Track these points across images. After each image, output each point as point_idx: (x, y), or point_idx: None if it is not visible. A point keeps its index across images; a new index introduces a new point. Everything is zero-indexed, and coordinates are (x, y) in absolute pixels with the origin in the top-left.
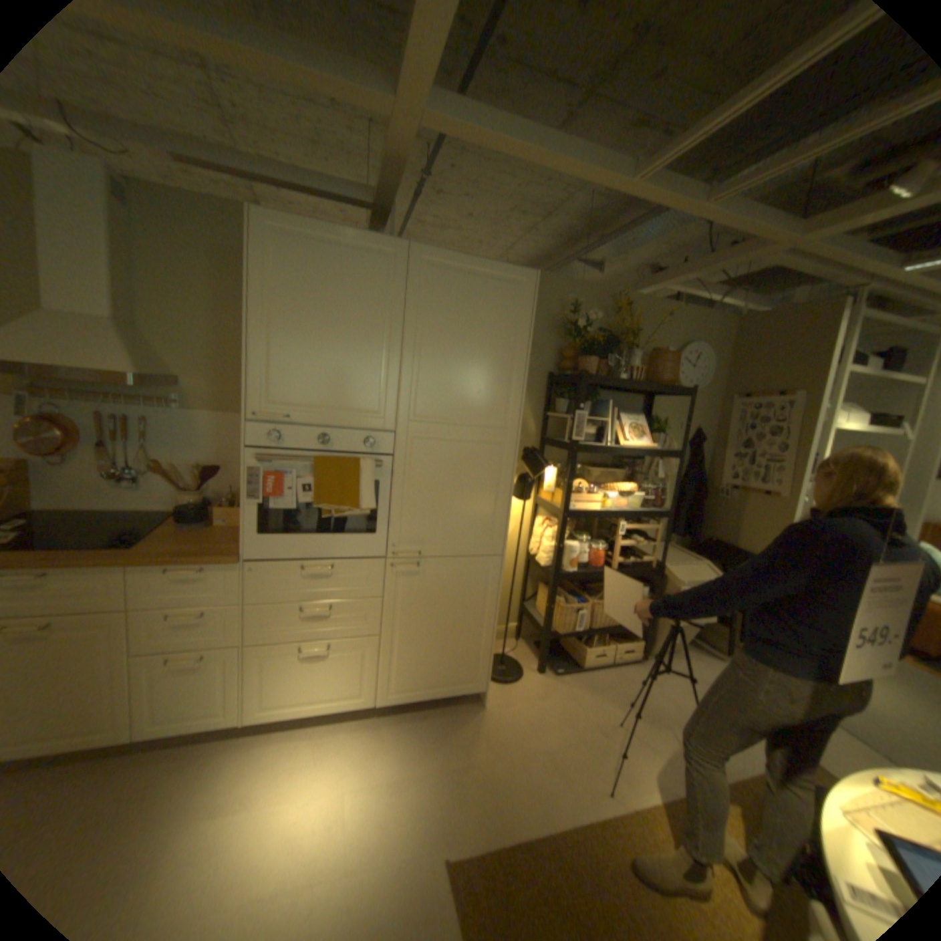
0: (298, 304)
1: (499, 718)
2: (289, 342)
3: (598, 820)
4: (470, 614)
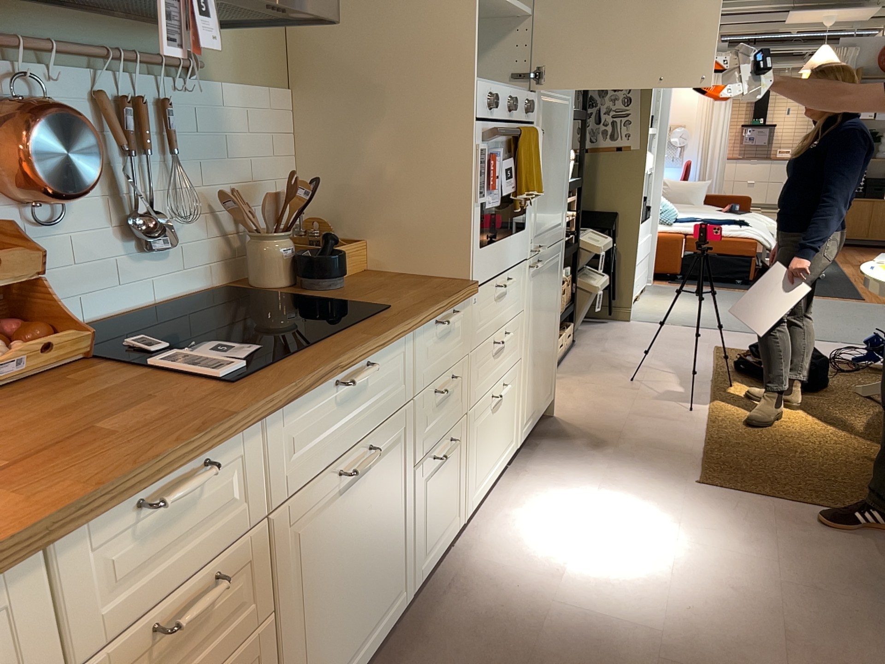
0: None
1: (572, 415)
2: None
3: (703, 421)
4: (553, 312)
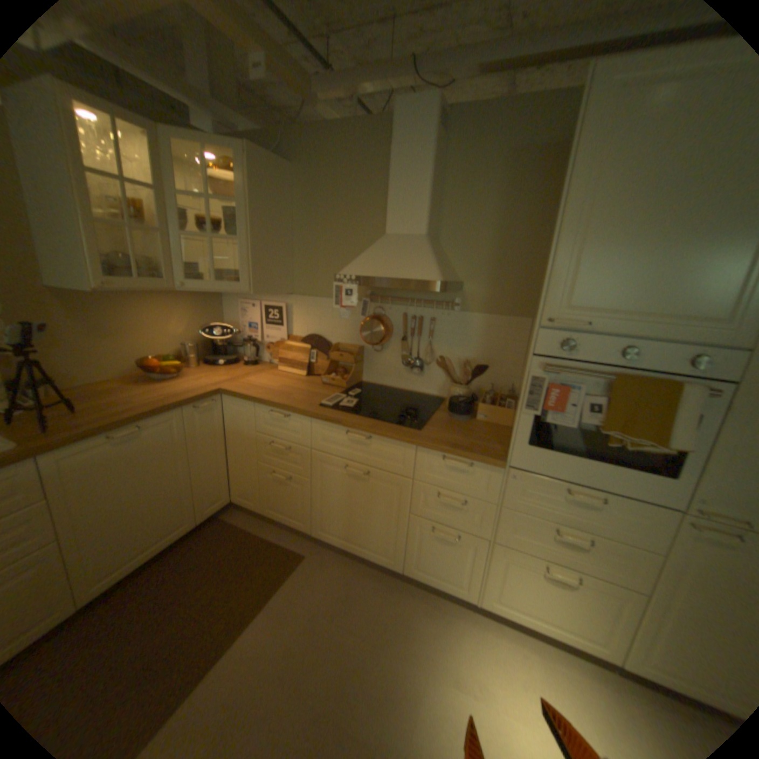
0: (634, 177)
1: None
2: (610, 230)
3: None
4: None
